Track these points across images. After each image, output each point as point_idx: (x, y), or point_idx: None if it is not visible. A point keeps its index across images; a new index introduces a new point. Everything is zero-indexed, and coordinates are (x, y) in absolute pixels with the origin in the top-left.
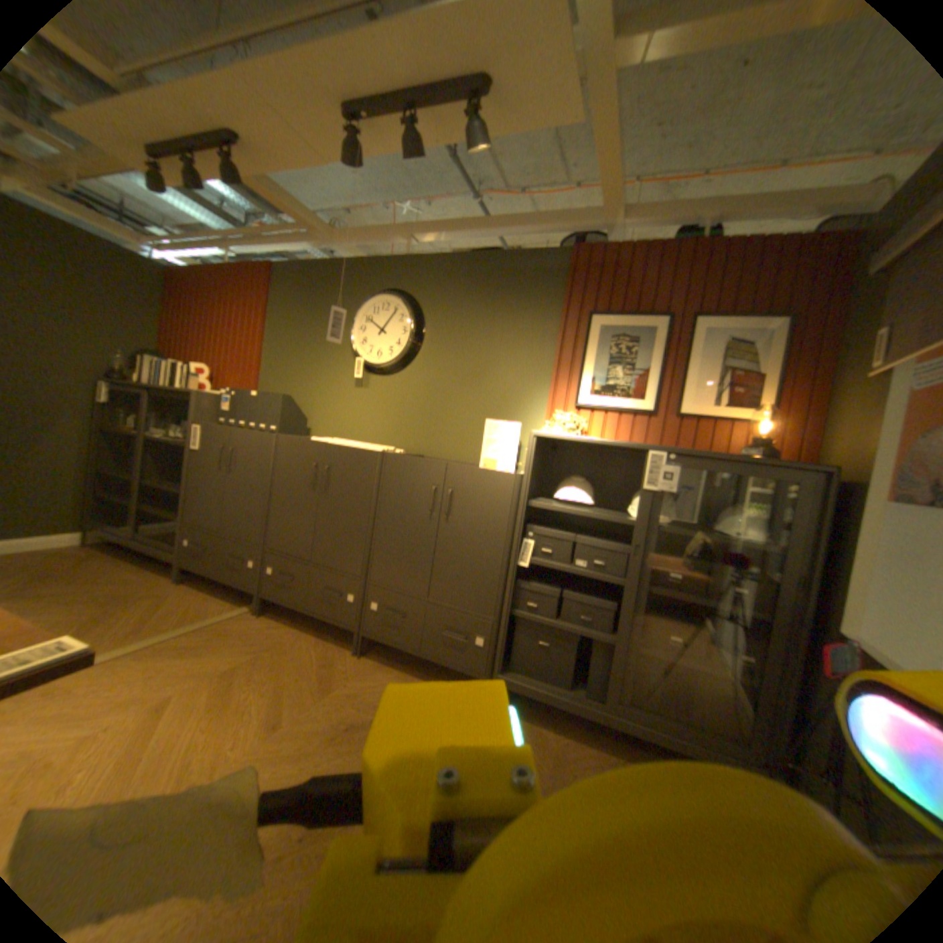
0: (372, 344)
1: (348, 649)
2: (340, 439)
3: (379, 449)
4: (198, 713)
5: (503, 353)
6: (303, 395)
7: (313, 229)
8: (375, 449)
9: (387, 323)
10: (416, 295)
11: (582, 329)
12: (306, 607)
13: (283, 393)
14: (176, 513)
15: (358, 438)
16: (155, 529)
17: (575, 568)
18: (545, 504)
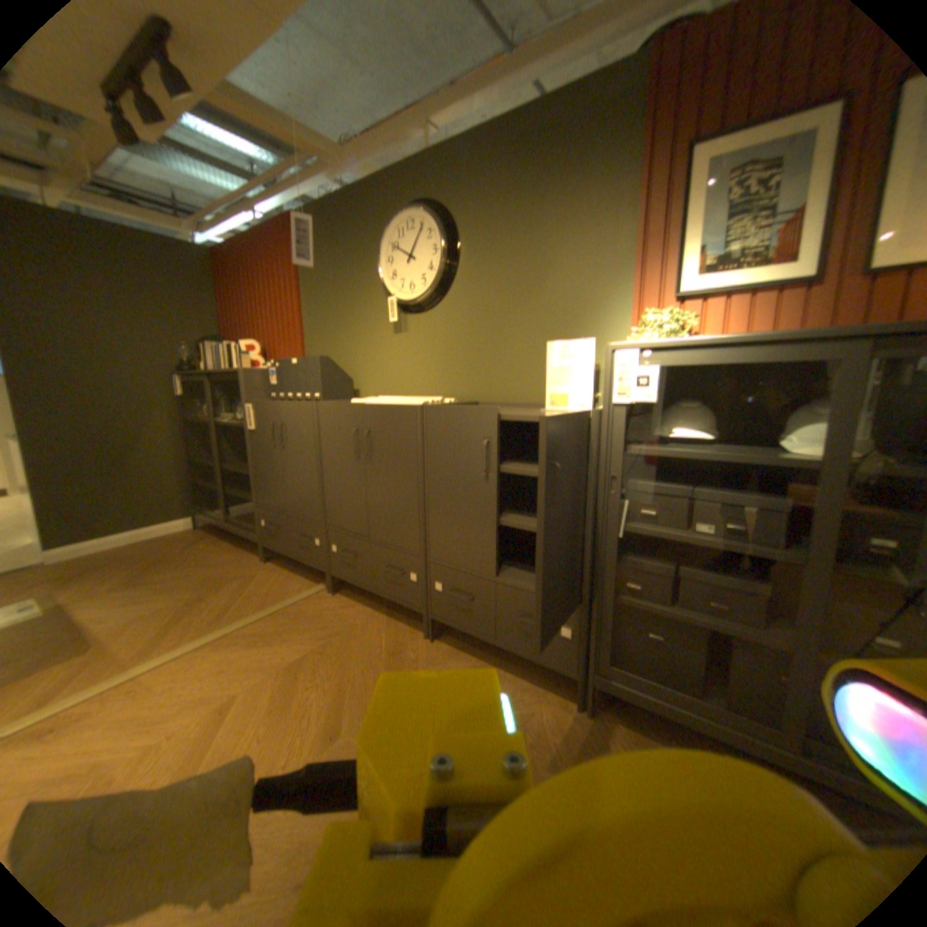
0: (403, 278)
1: (420, 631)
2: (387, 397)
3: (420, 402)
4: (257, 717)
5: (562, 247)
6: (347, 355)
7: (320, 154)
8: (414, 403)
9: (415, 246)
10: (444, 200)
11: (678, 177)
12: (373, 586)
13: (329, 356)
14: (254, 494)
15: (407, 393)
16: (248, 509)
17: (696, 538)
18: (641, 449)
